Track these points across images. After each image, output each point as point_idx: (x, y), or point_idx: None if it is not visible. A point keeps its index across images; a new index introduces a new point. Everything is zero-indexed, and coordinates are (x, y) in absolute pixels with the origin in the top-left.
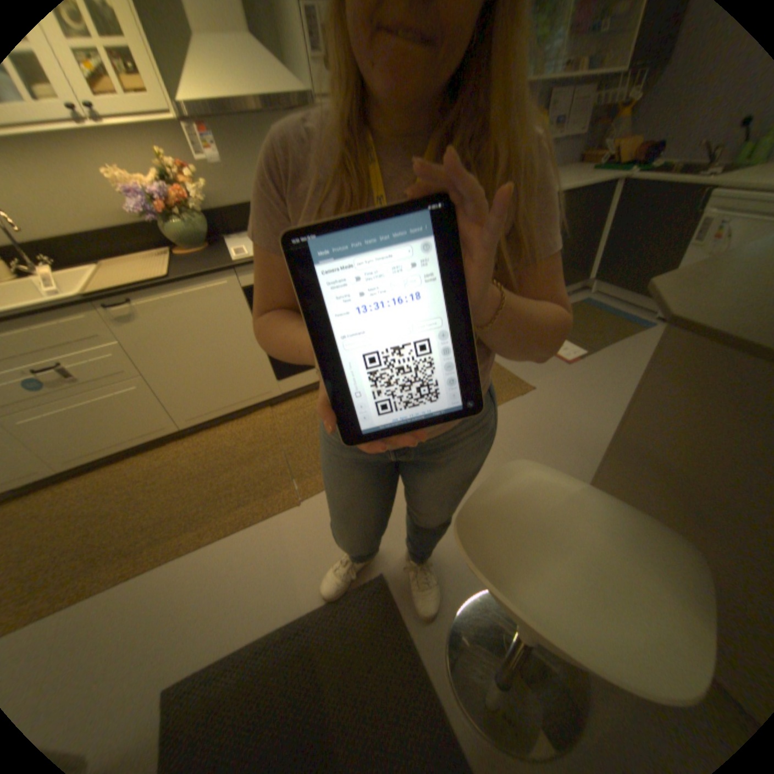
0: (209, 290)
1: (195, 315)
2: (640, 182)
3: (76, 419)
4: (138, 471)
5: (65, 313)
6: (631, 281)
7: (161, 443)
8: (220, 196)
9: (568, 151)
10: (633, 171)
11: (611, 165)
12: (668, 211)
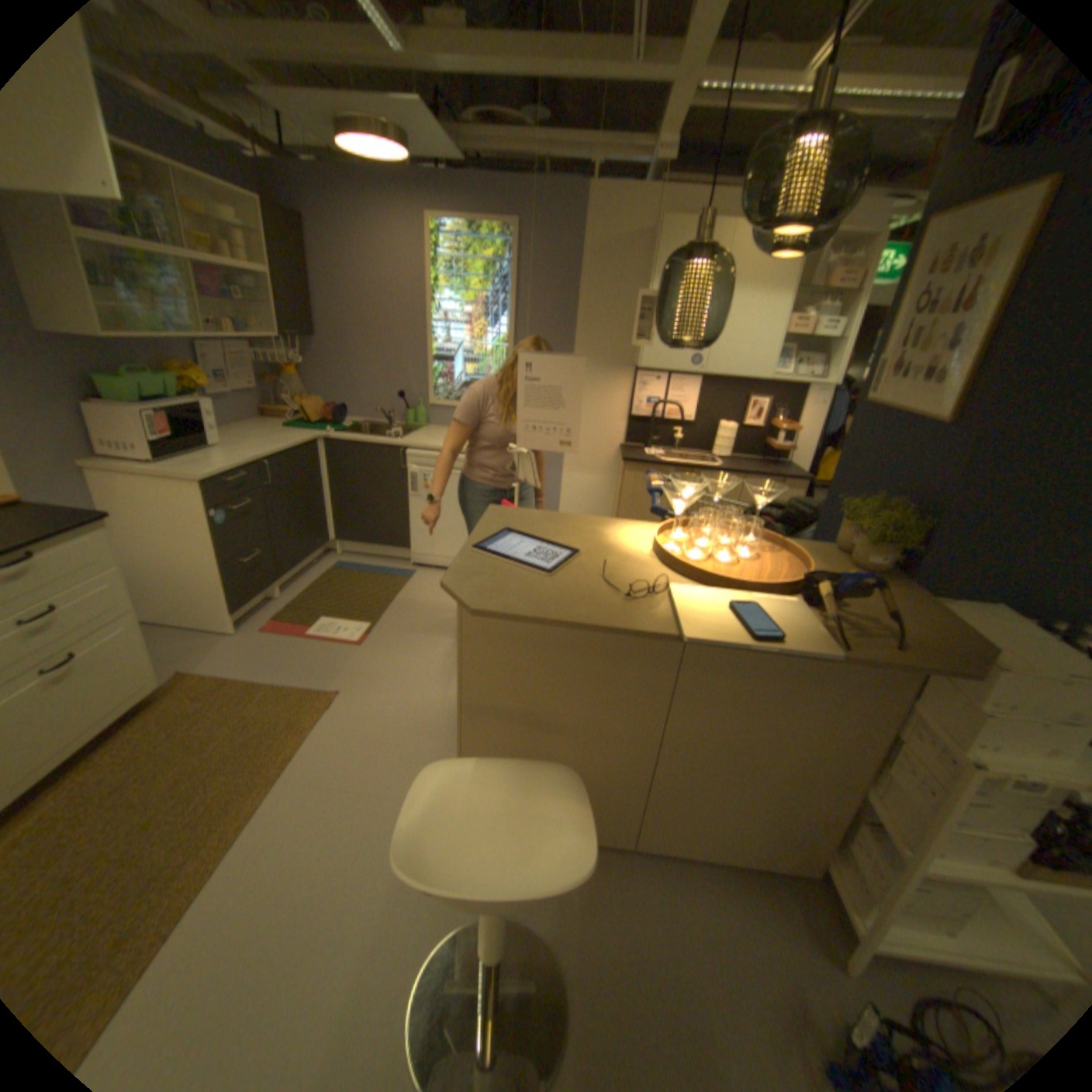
0: None
1: None
2: (341, 443)
3: None
4: None
5: None
6: (373, 535)
7: None
8: None
9: (241, 406)
10: (328, 431)
11: (300, 422)
12: (378, 469)
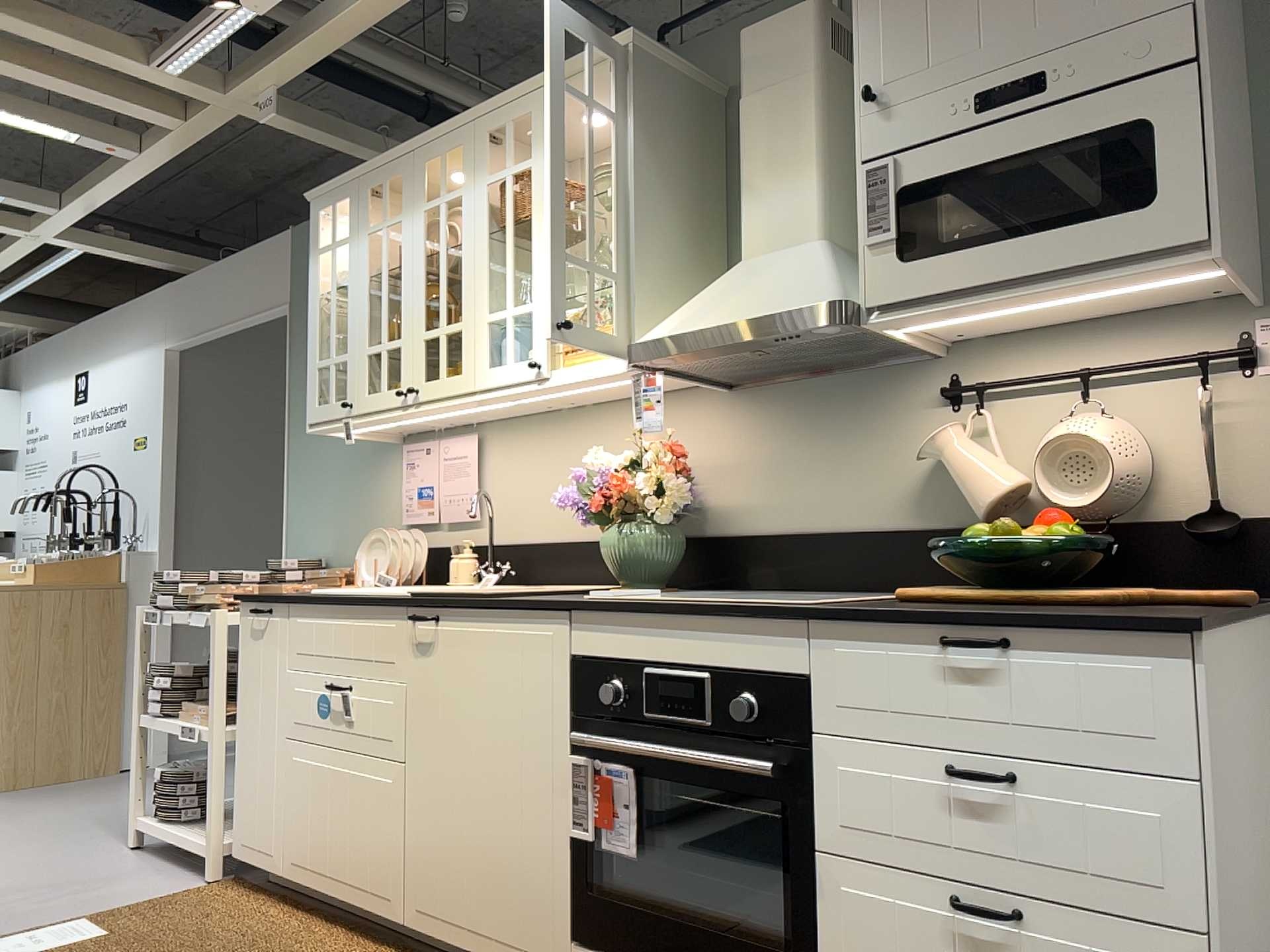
0: (524, 640)
1: (494, 682)
2: None
3: (328, 792)
4: (307, 951)
5: (382, 614)
6: None
7: (390, 941)
8: (754, 515)
9: None
10: None
11: None
12: None
